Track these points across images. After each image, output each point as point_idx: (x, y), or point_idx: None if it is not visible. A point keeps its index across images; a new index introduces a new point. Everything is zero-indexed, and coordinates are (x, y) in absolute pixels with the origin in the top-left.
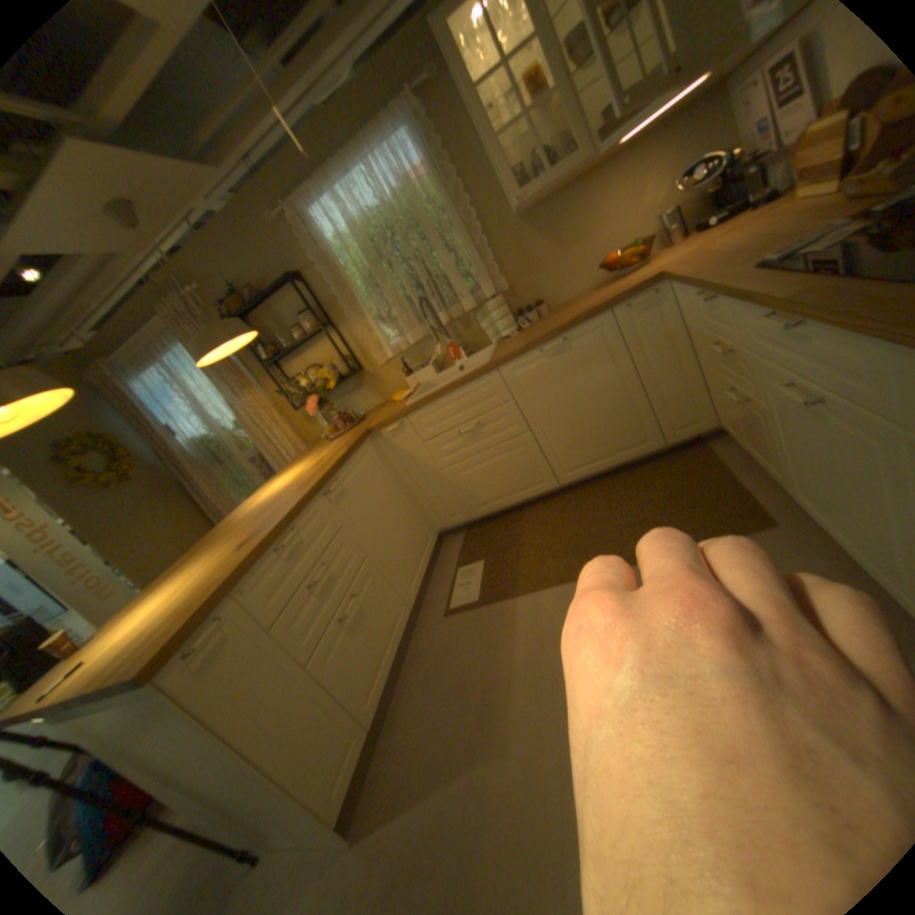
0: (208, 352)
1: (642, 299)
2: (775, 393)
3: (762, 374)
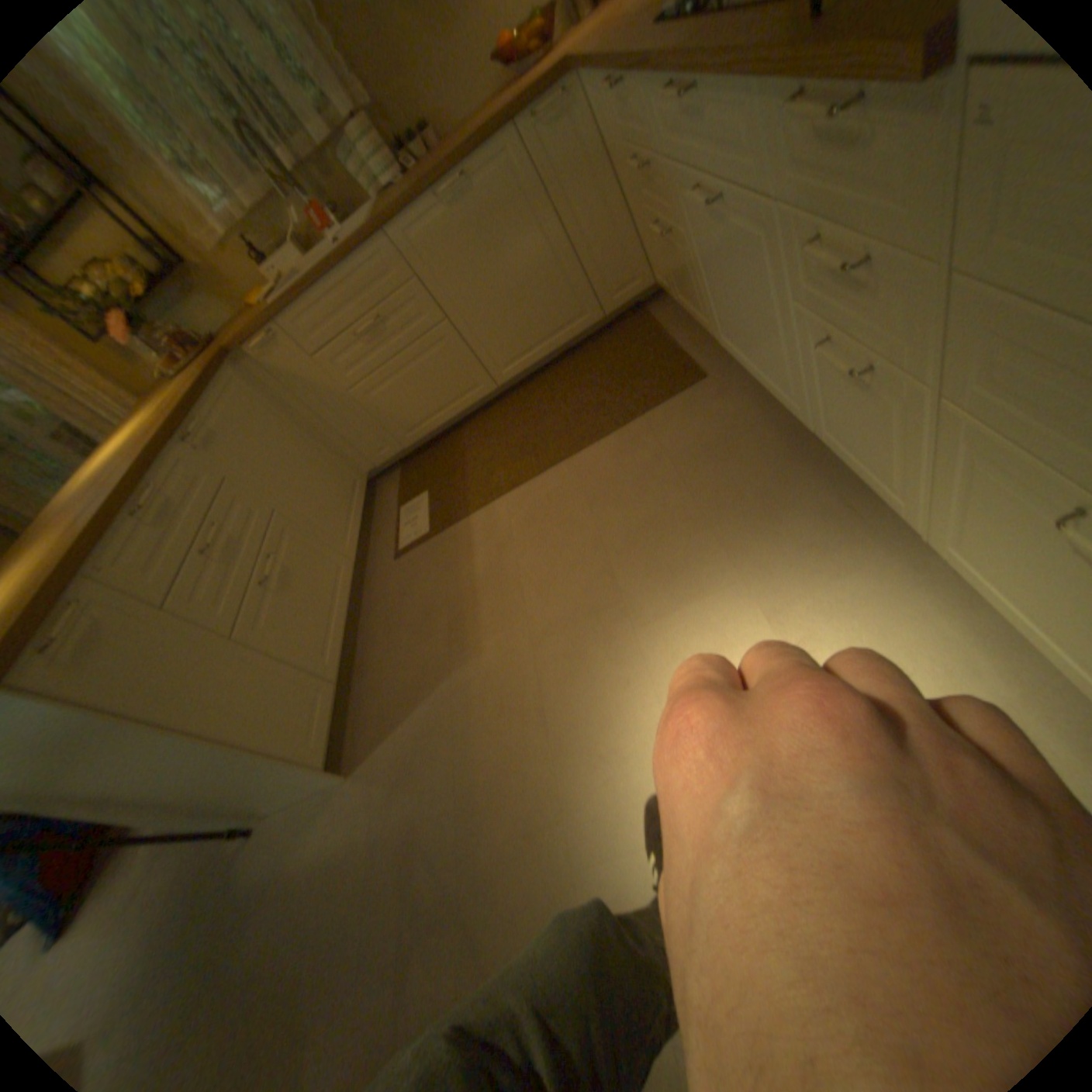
0: None
1: (547, 102)
2: (688, 207)
3: (675, 184)
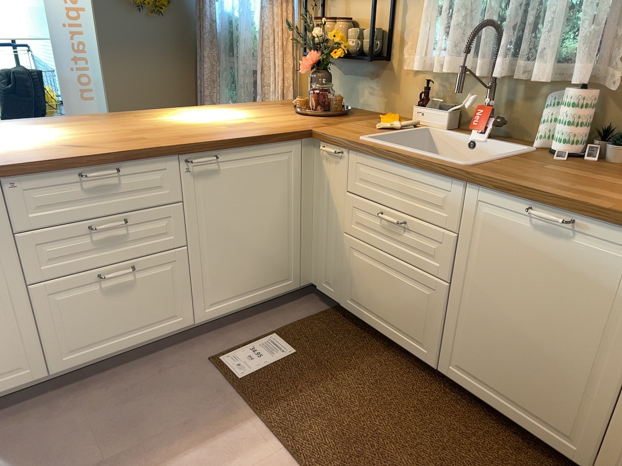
0: None
1: None
2: None
3: None
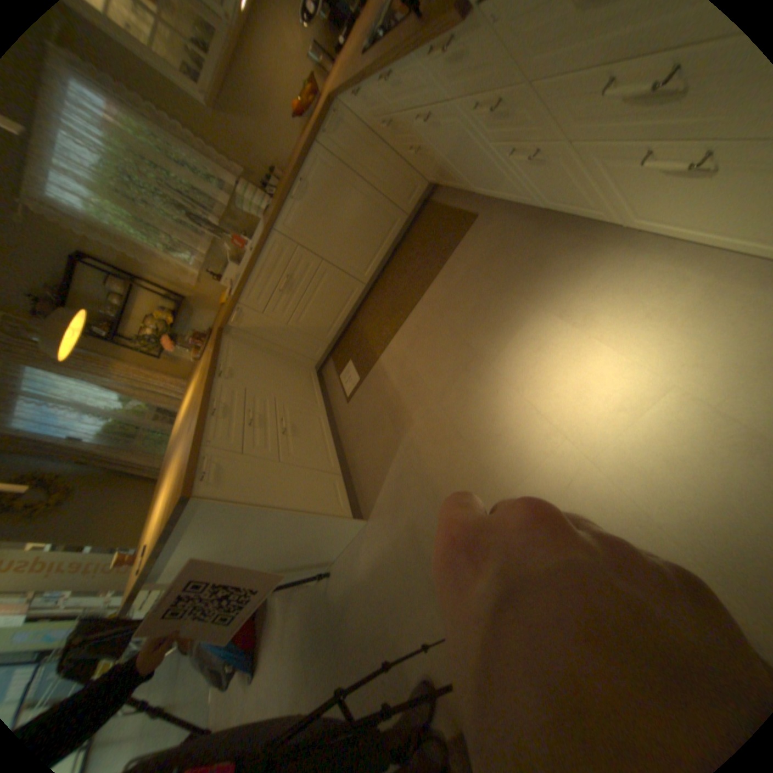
0: (60, 348)
1: (329, 121)
2: (421, 129)
3: (410, 122)
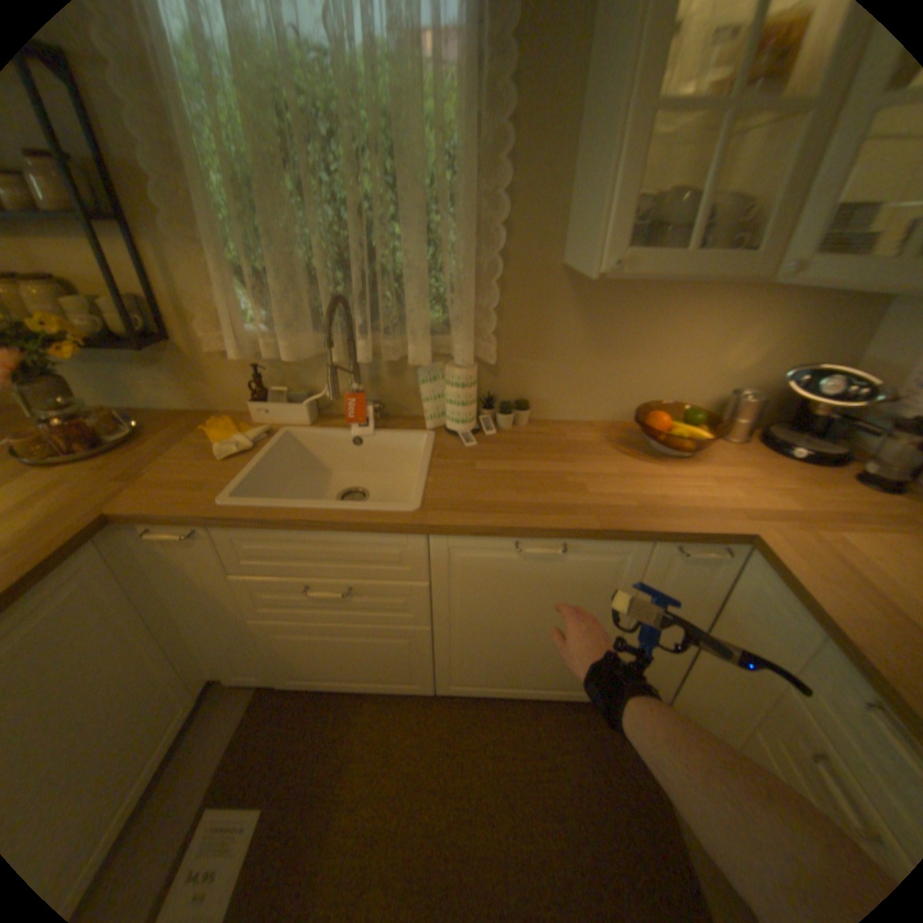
0: None
1: (708, 559)
2: None
3: None
